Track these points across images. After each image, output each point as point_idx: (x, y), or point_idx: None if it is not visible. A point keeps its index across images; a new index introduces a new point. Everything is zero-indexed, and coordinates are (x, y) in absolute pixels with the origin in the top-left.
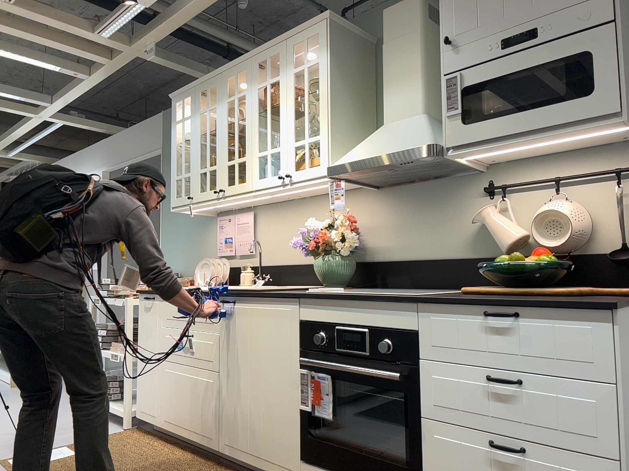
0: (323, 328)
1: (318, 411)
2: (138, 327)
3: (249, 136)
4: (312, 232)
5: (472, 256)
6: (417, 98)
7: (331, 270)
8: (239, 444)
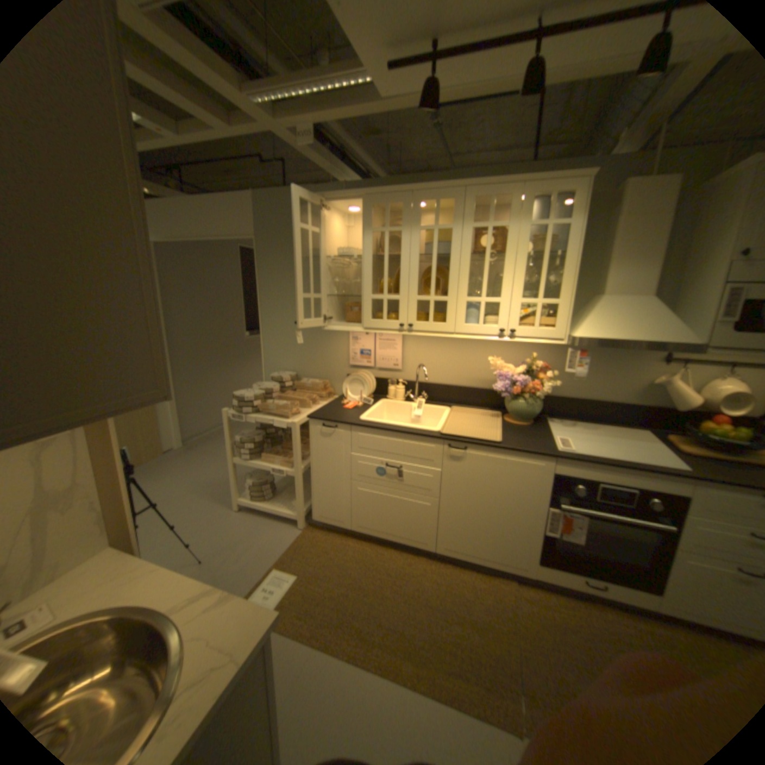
0: (588, 486)
1: (570, 541)
2: (314, 451)
3: (457, 279)
4: (500, 373)
5: (644, 406)
6: (657, 281)
7: (531, 412)
8: (467, 554)
